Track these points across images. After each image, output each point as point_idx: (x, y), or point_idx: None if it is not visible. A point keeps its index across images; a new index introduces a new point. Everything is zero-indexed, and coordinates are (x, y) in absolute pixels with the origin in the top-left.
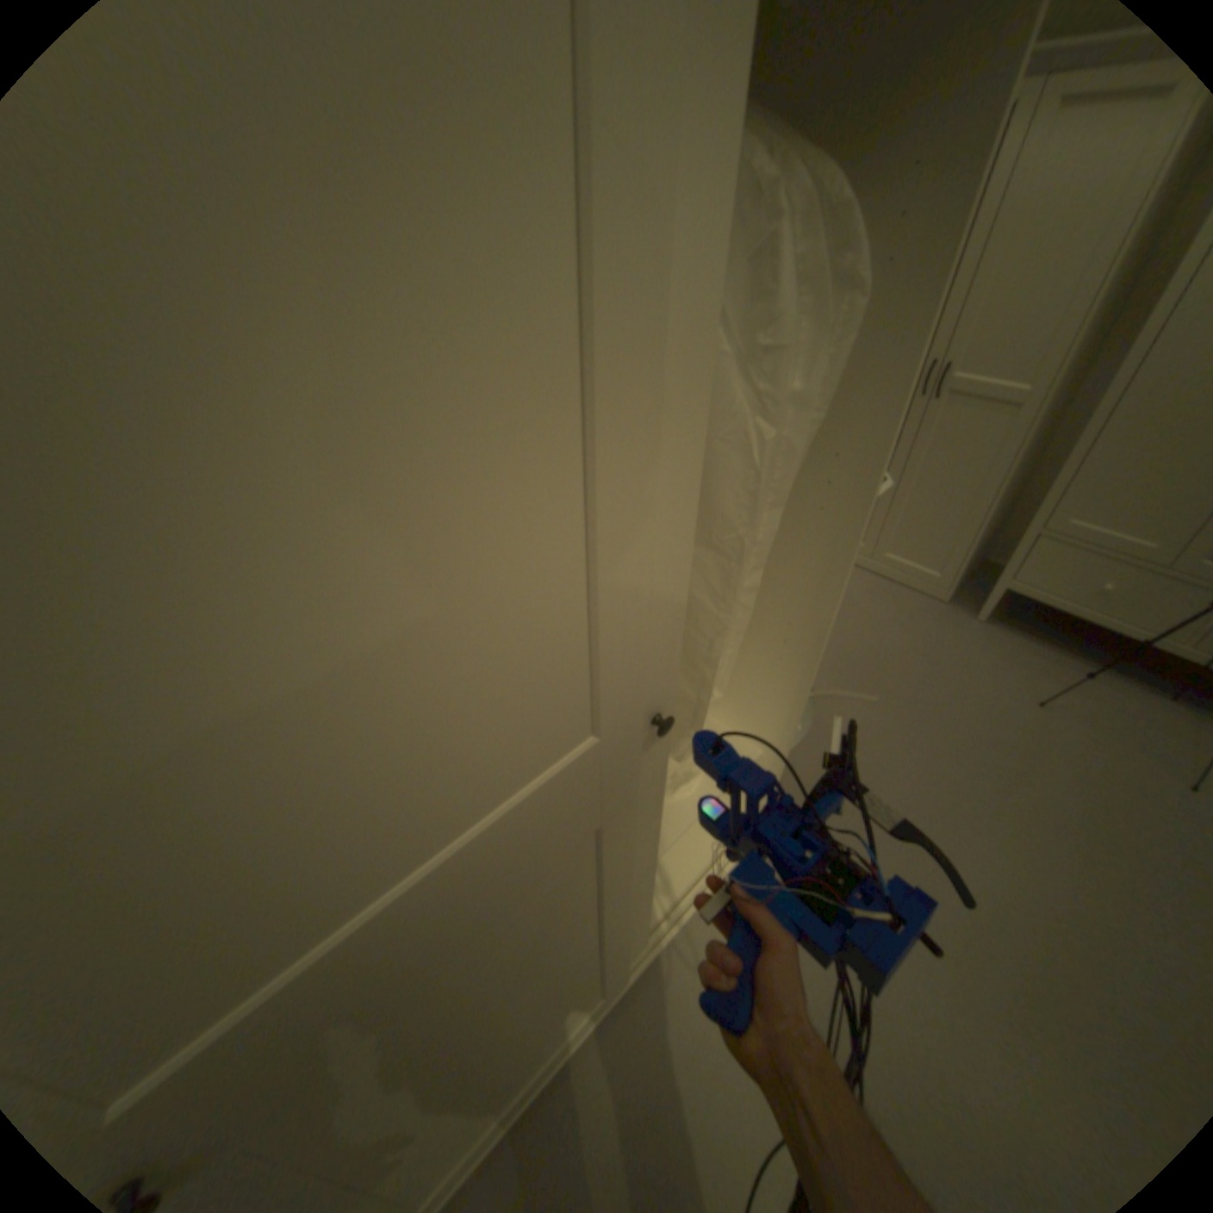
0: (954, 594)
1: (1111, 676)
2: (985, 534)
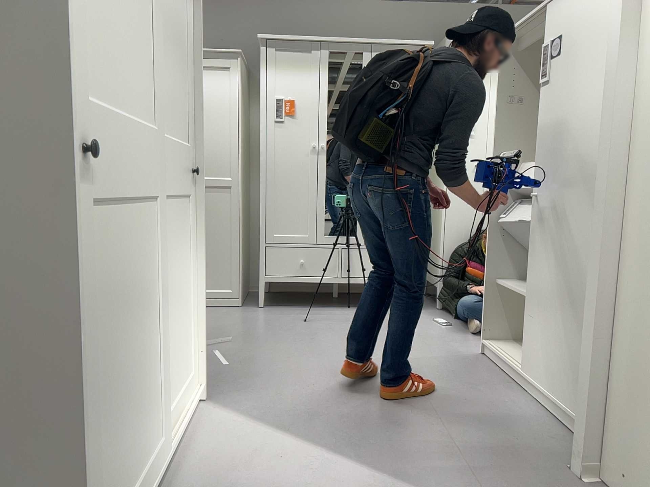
0: (242, 303)
1: (324, 309)
2: (242, 260)
